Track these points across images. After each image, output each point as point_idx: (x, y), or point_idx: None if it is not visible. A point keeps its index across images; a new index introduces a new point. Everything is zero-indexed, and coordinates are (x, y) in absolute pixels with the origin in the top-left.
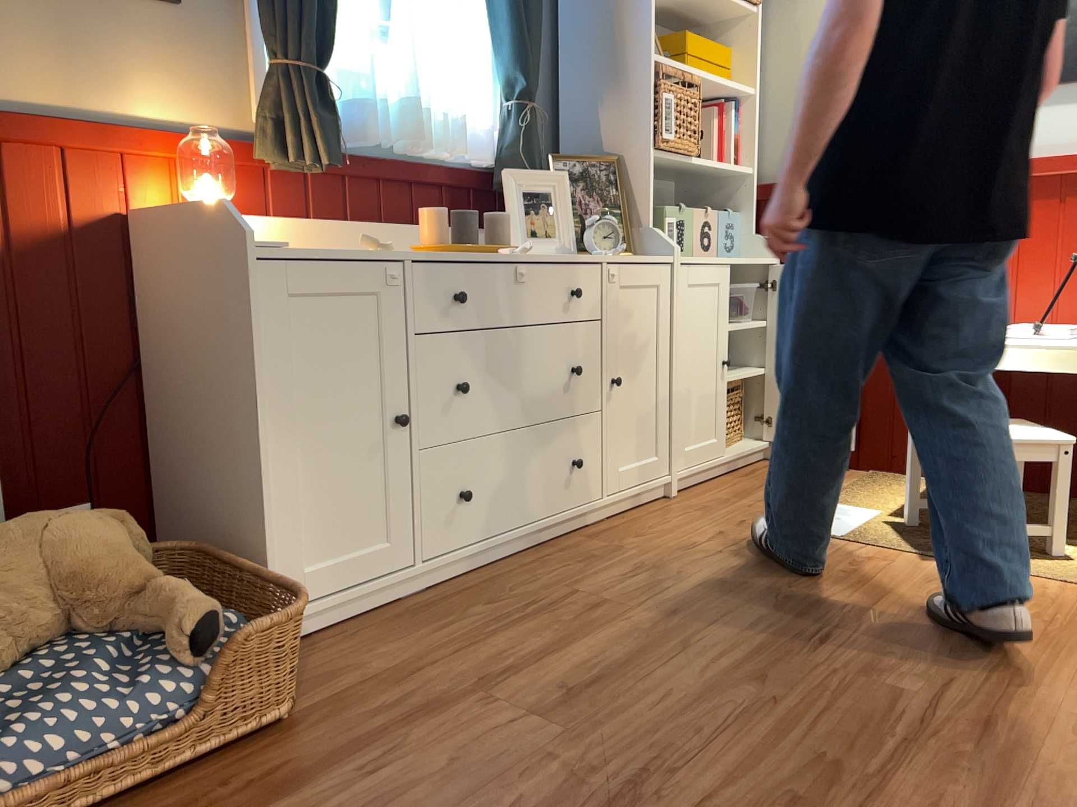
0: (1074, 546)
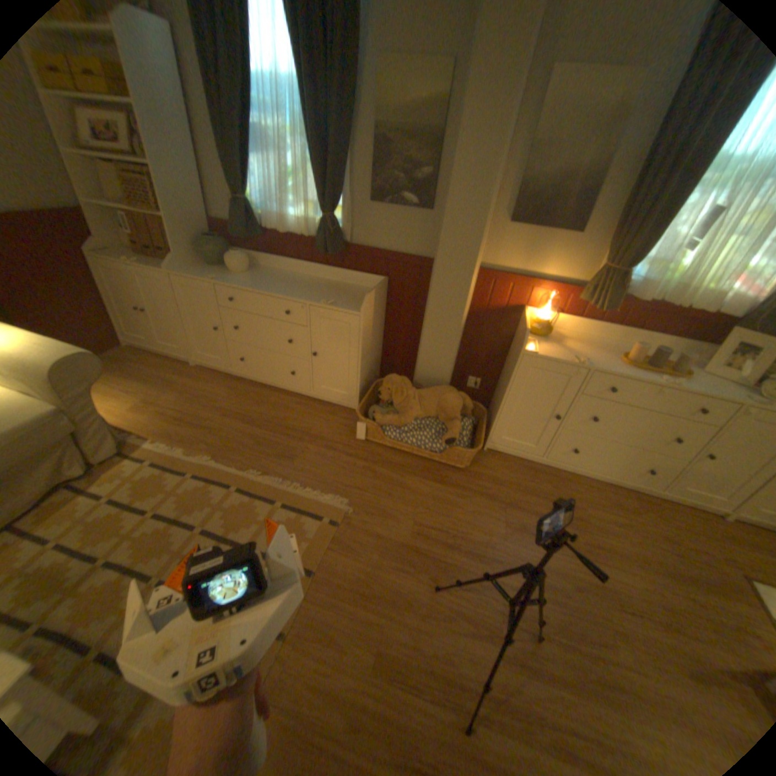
0: None
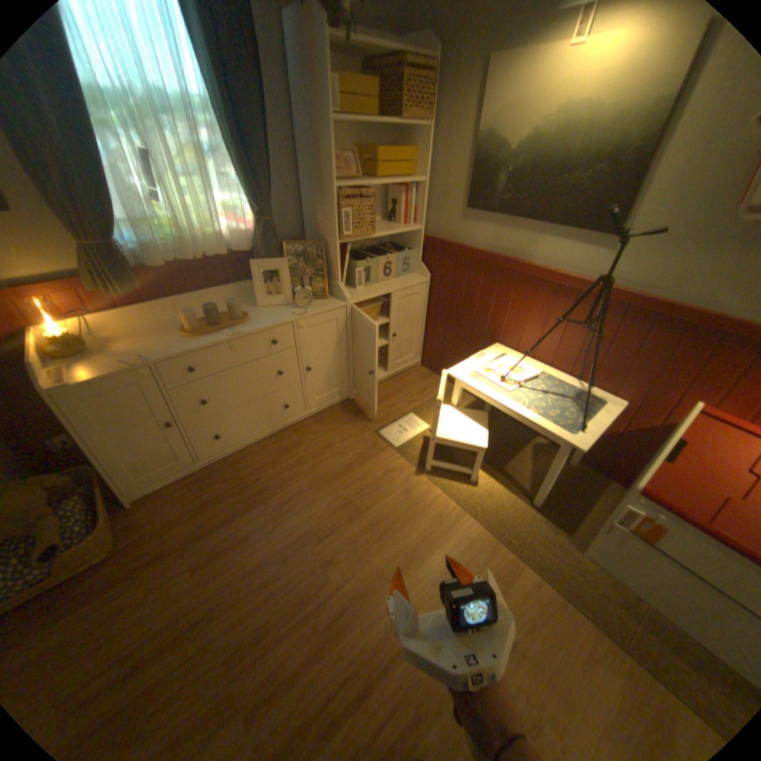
0: (487, 474)
